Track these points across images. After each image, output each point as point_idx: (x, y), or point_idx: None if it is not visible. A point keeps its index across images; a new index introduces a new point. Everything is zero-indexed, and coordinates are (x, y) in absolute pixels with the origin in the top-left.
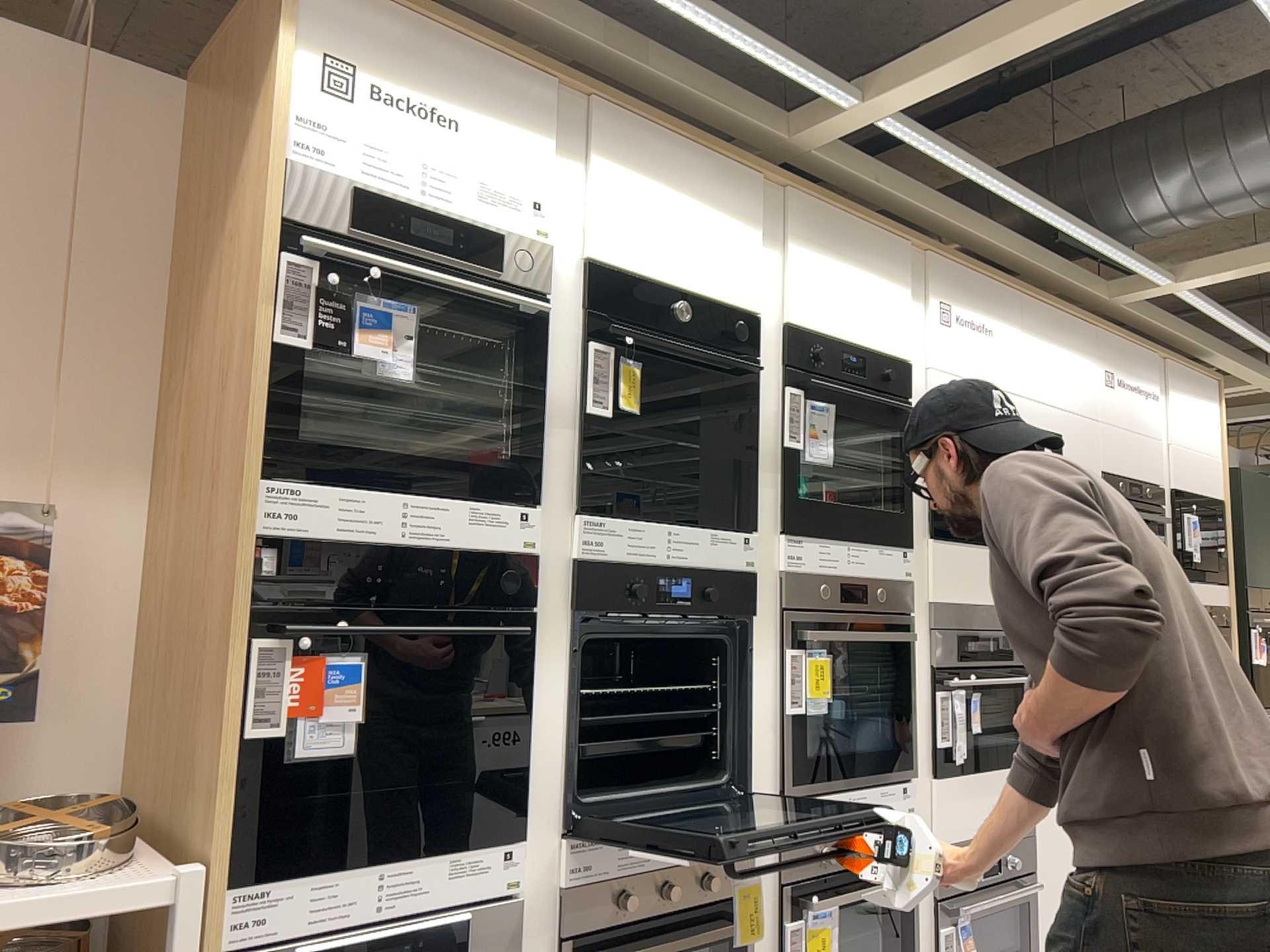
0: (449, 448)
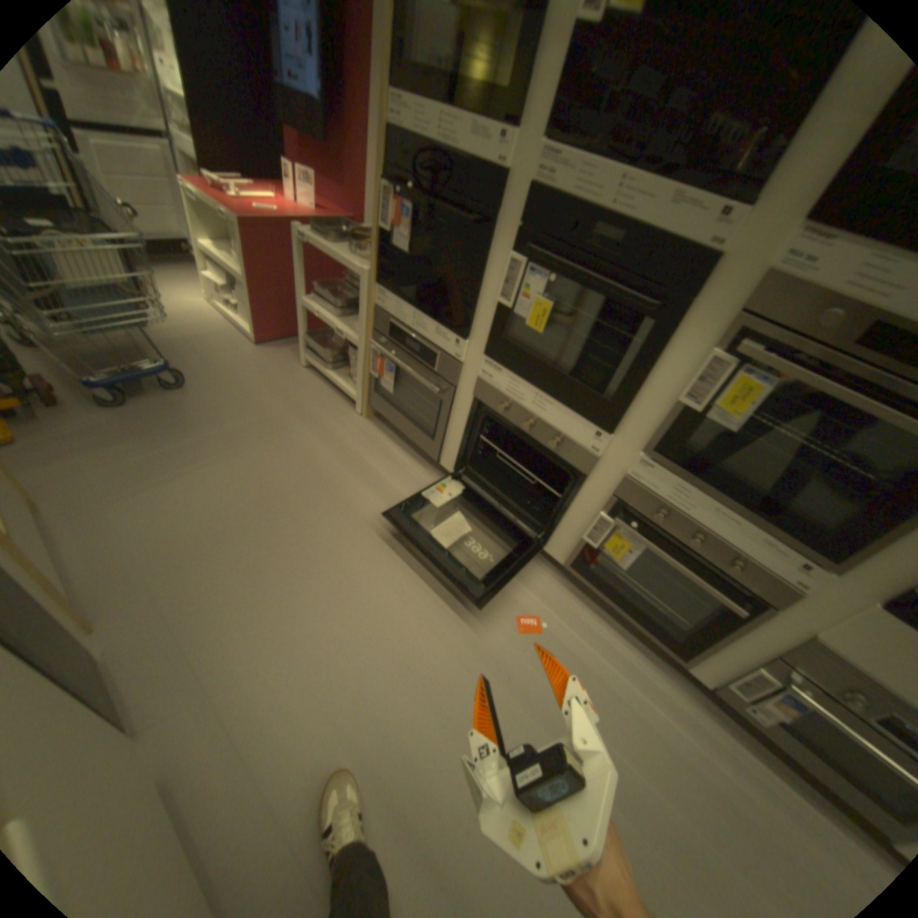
0: (483, 69)
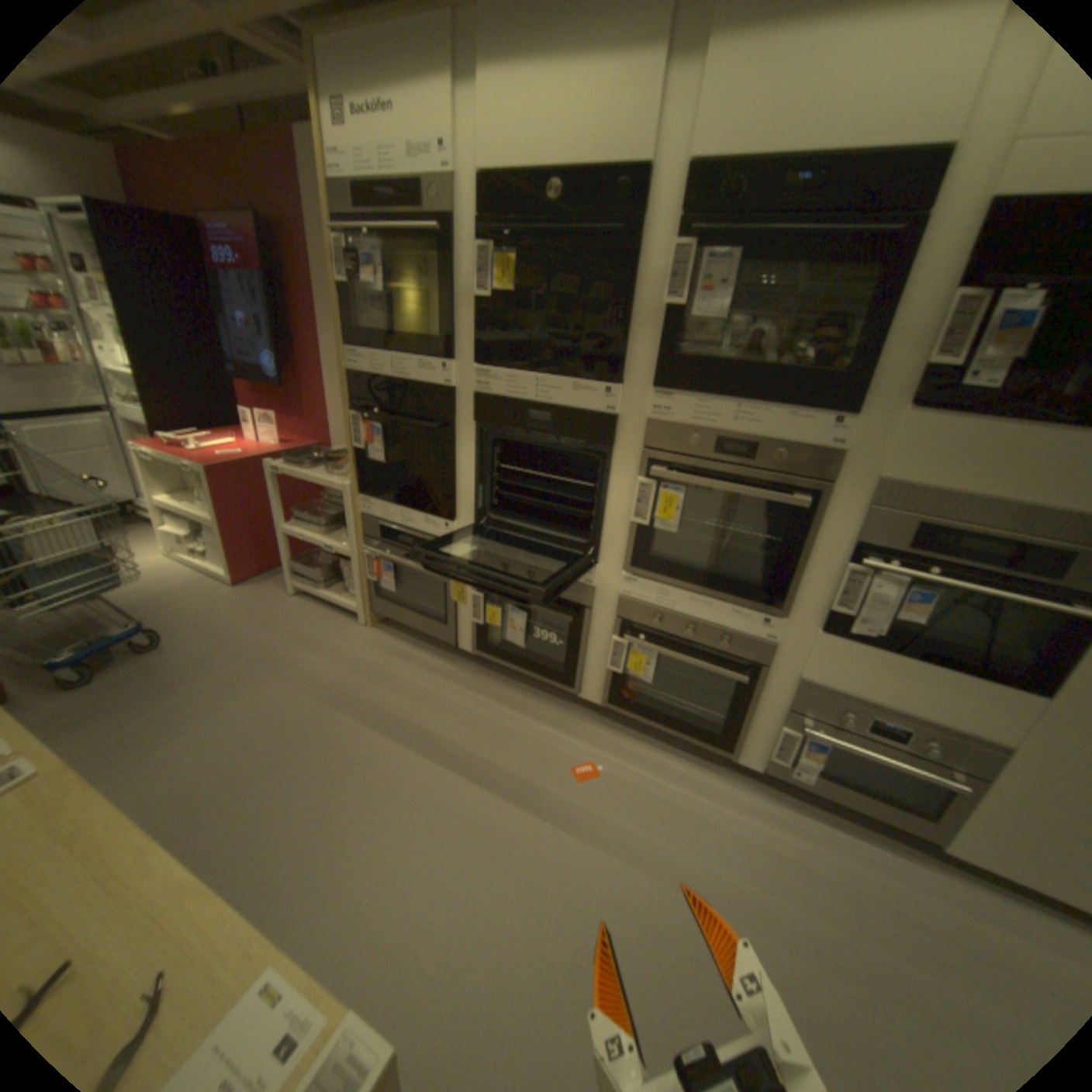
0: (418, 327)
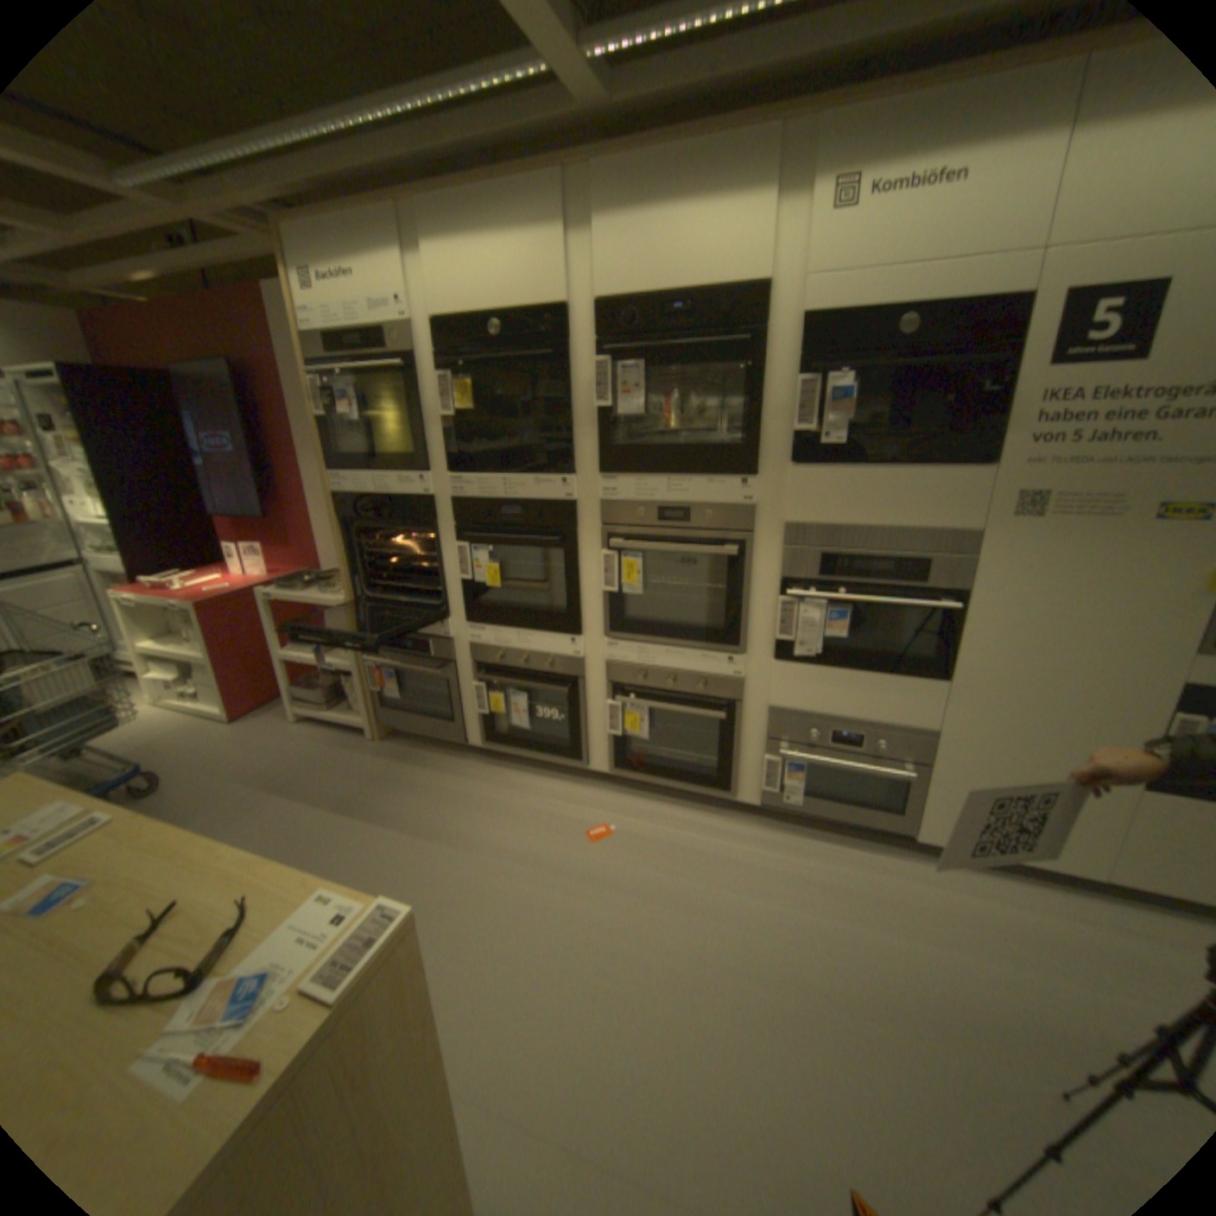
0: (394, 447)
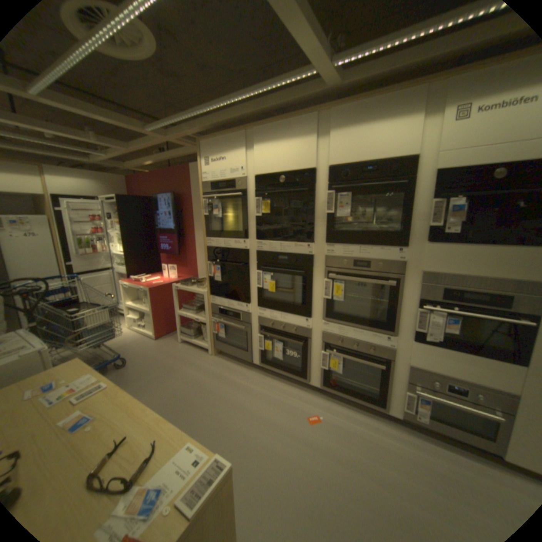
0: (234, 228)
